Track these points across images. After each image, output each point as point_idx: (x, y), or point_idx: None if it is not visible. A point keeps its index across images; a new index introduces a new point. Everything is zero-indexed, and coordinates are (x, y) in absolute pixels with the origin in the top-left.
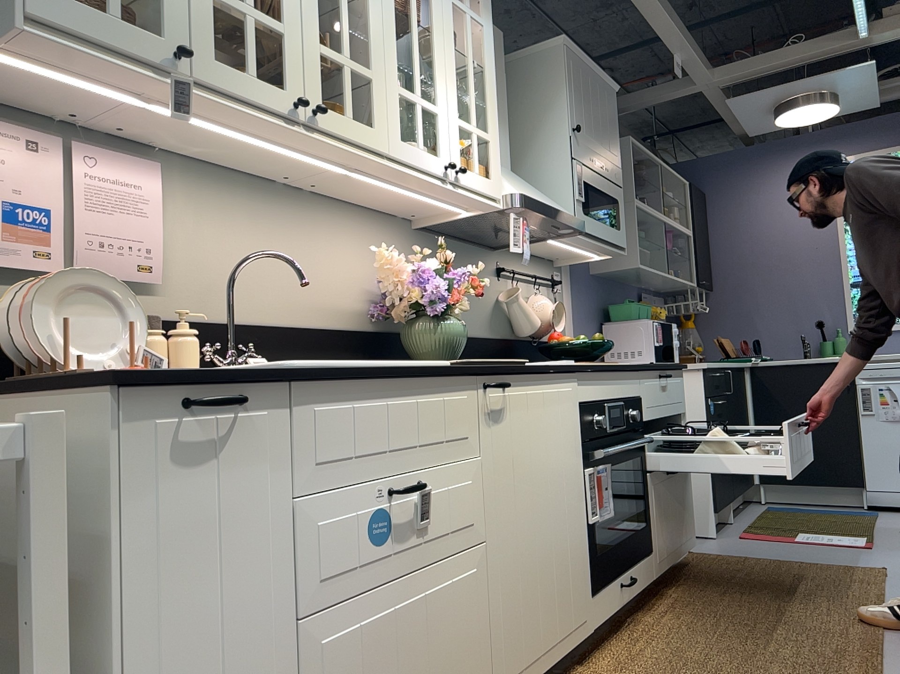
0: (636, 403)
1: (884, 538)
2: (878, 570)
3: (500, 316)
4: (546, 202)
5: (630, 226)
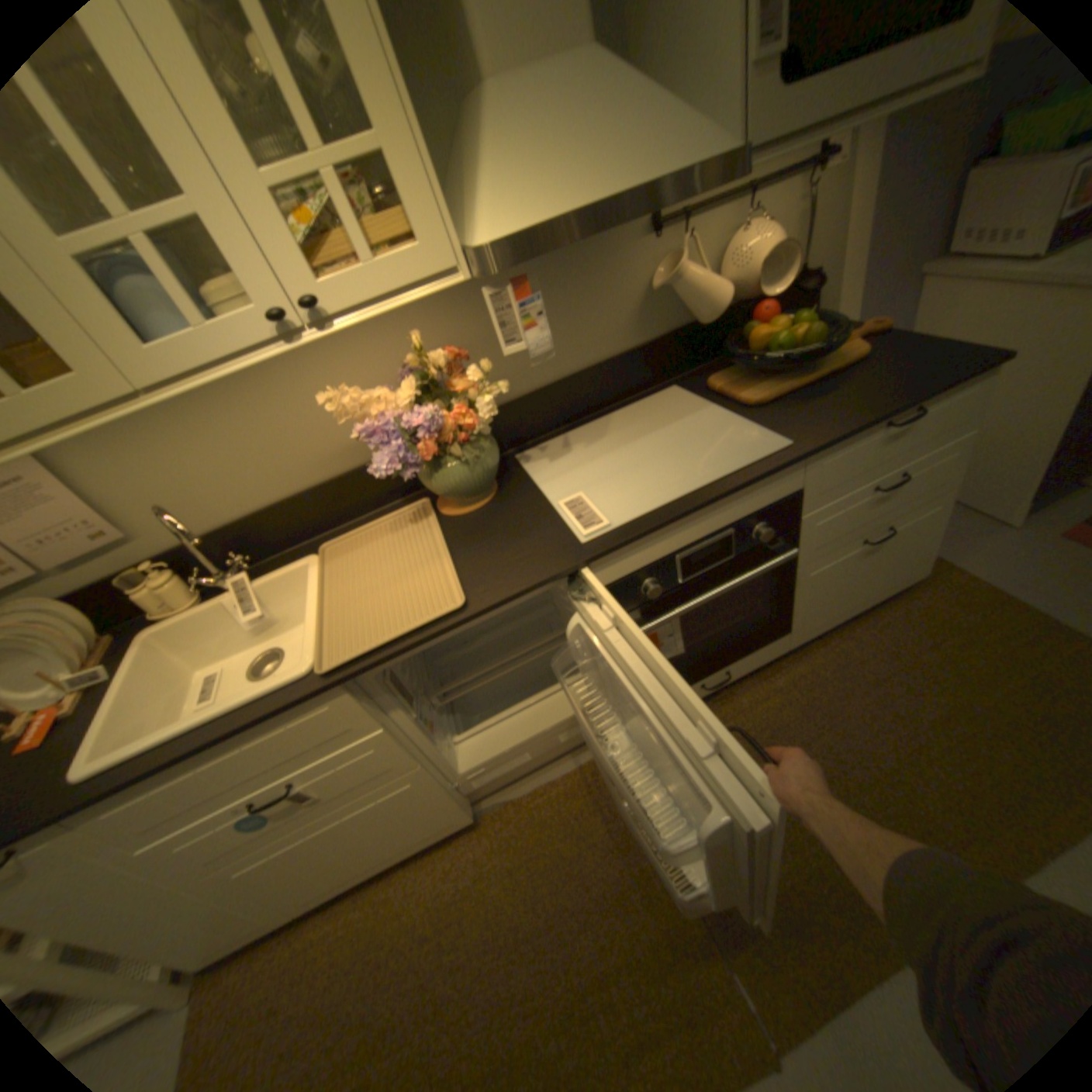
0: (781, 506)
1: None
2: None
3: (659, 301)
4: (602, 178)
5: None
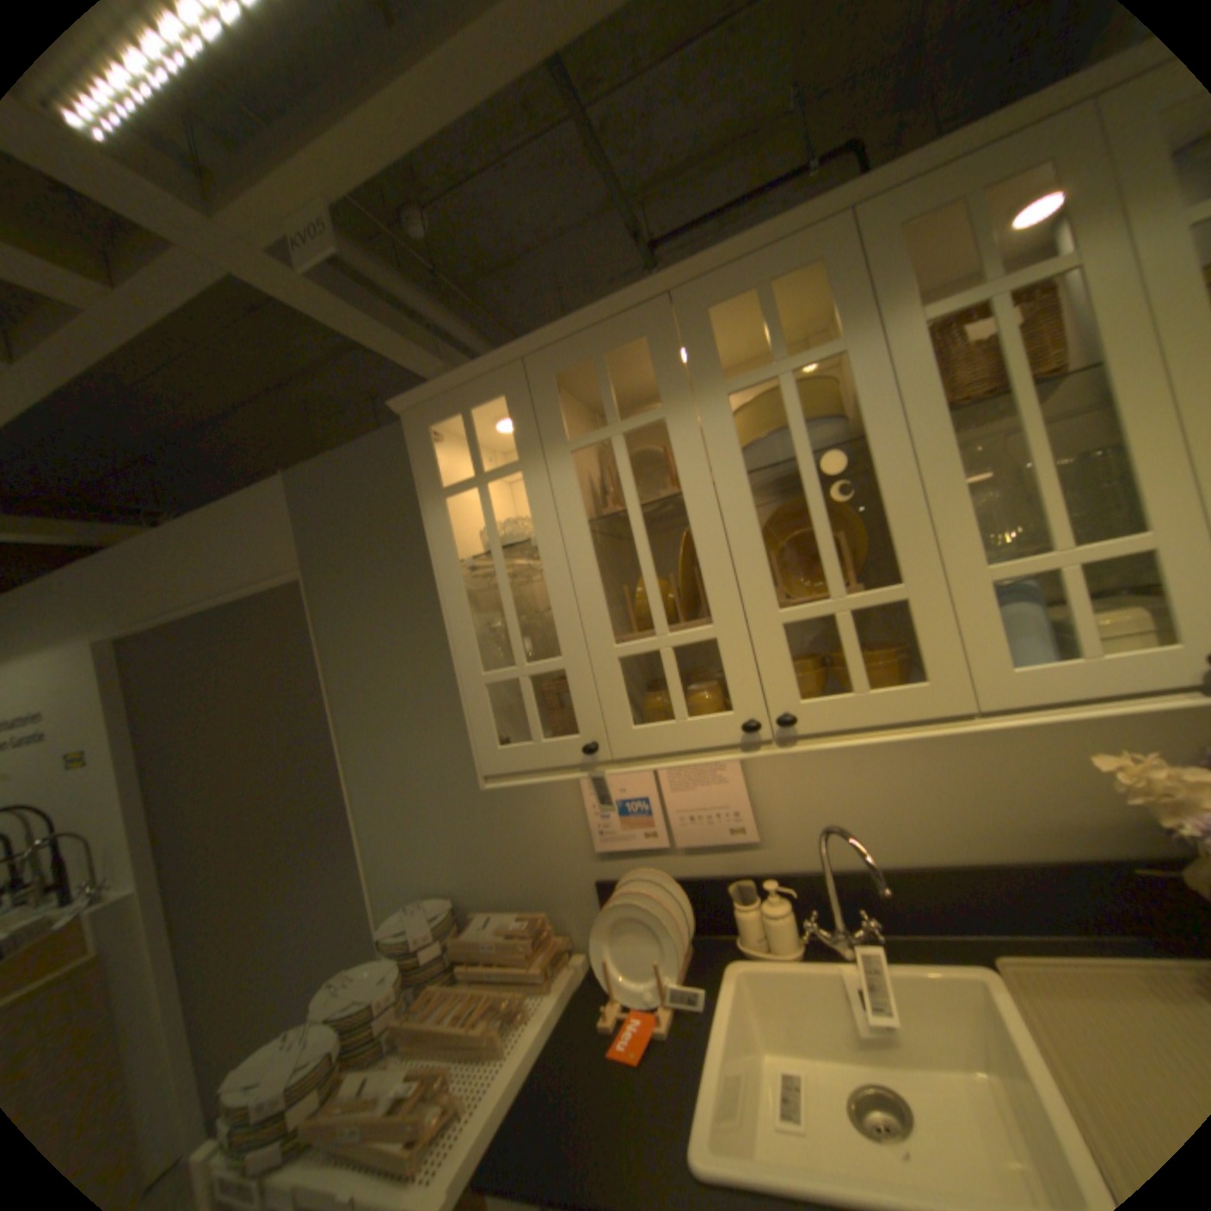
0: None
1: None
2: None
3: None
4: None
5: None
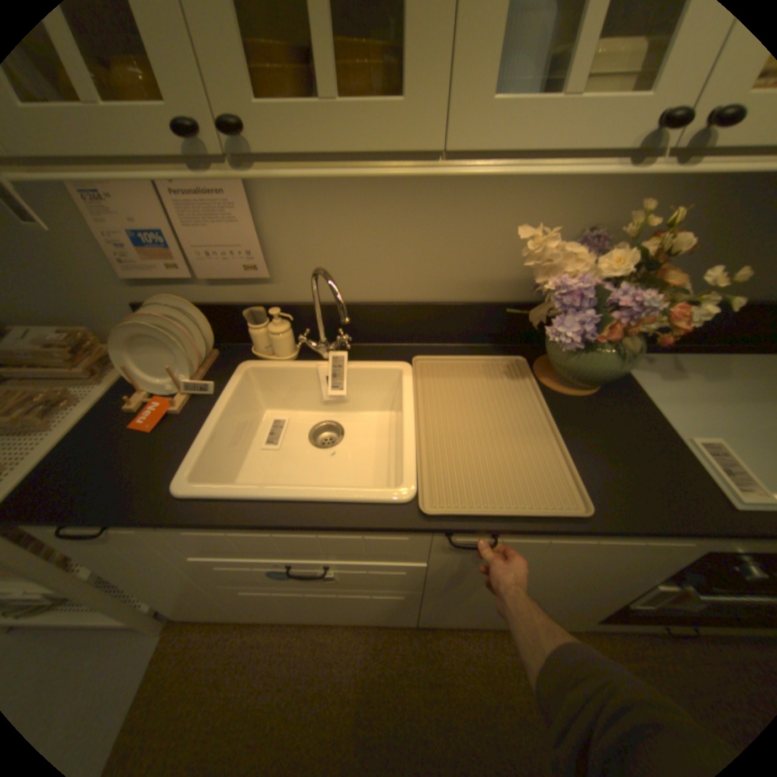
0: None
1: None
2: None
3: None
4: None
5: None
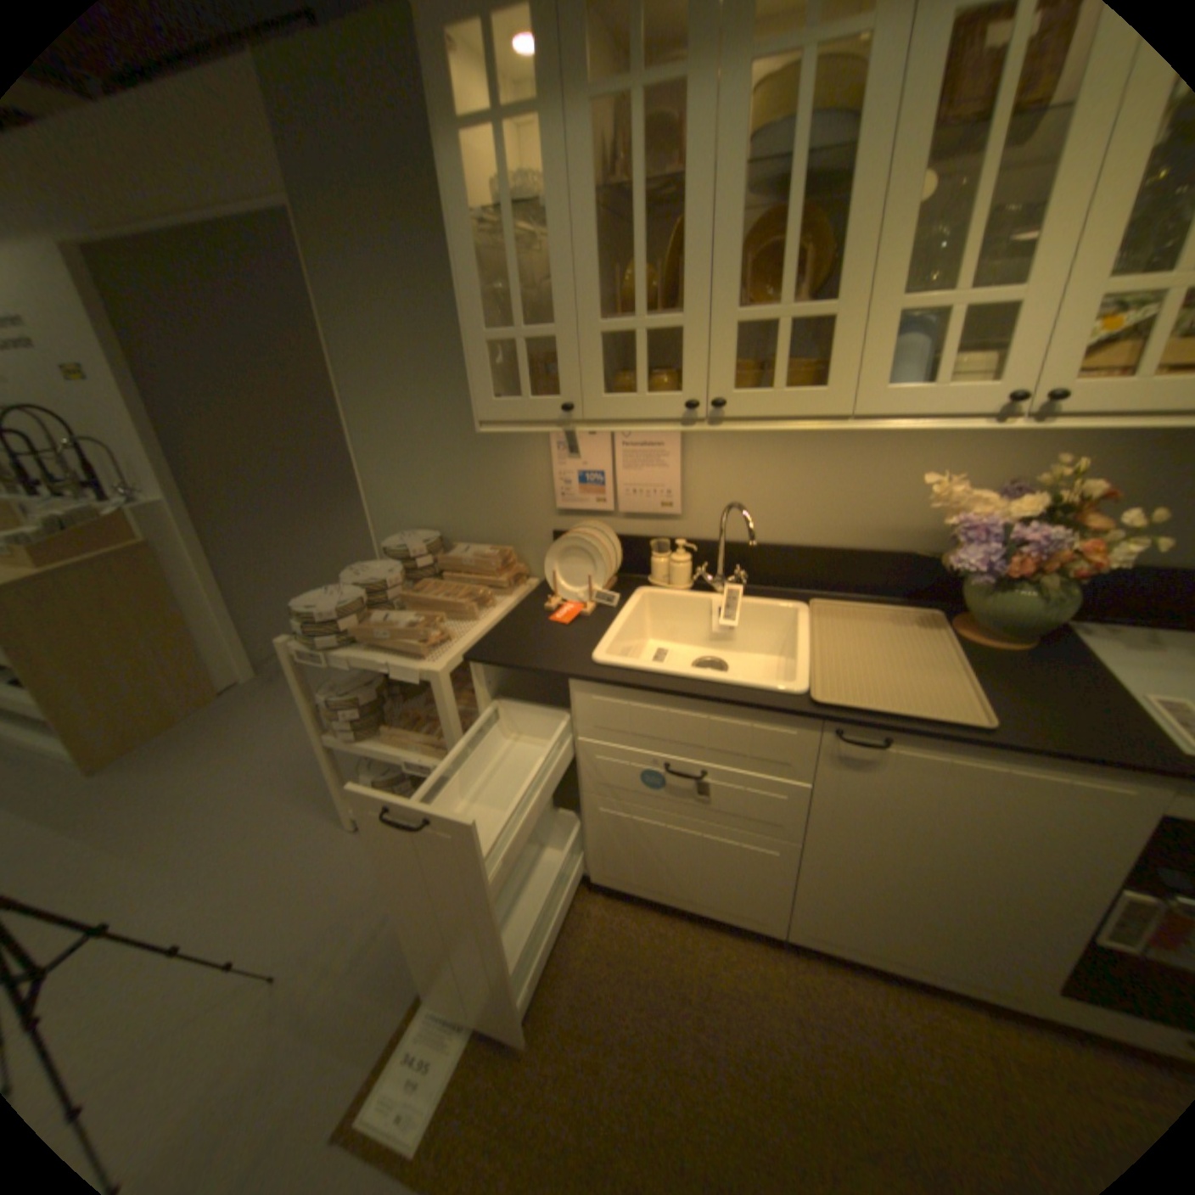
0: None
1: None
2: None
3: None
4: None
5: None
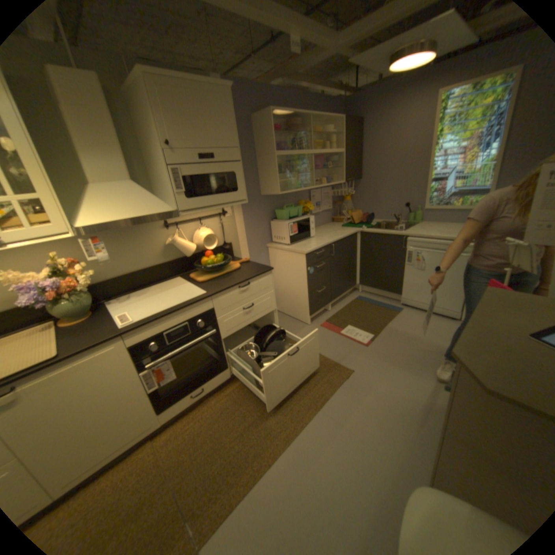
0: (206, 314)
1: (382, 338)
2: (347, 374)
3: (170, 248)
4: (126, 213)
5: (274, 169)
